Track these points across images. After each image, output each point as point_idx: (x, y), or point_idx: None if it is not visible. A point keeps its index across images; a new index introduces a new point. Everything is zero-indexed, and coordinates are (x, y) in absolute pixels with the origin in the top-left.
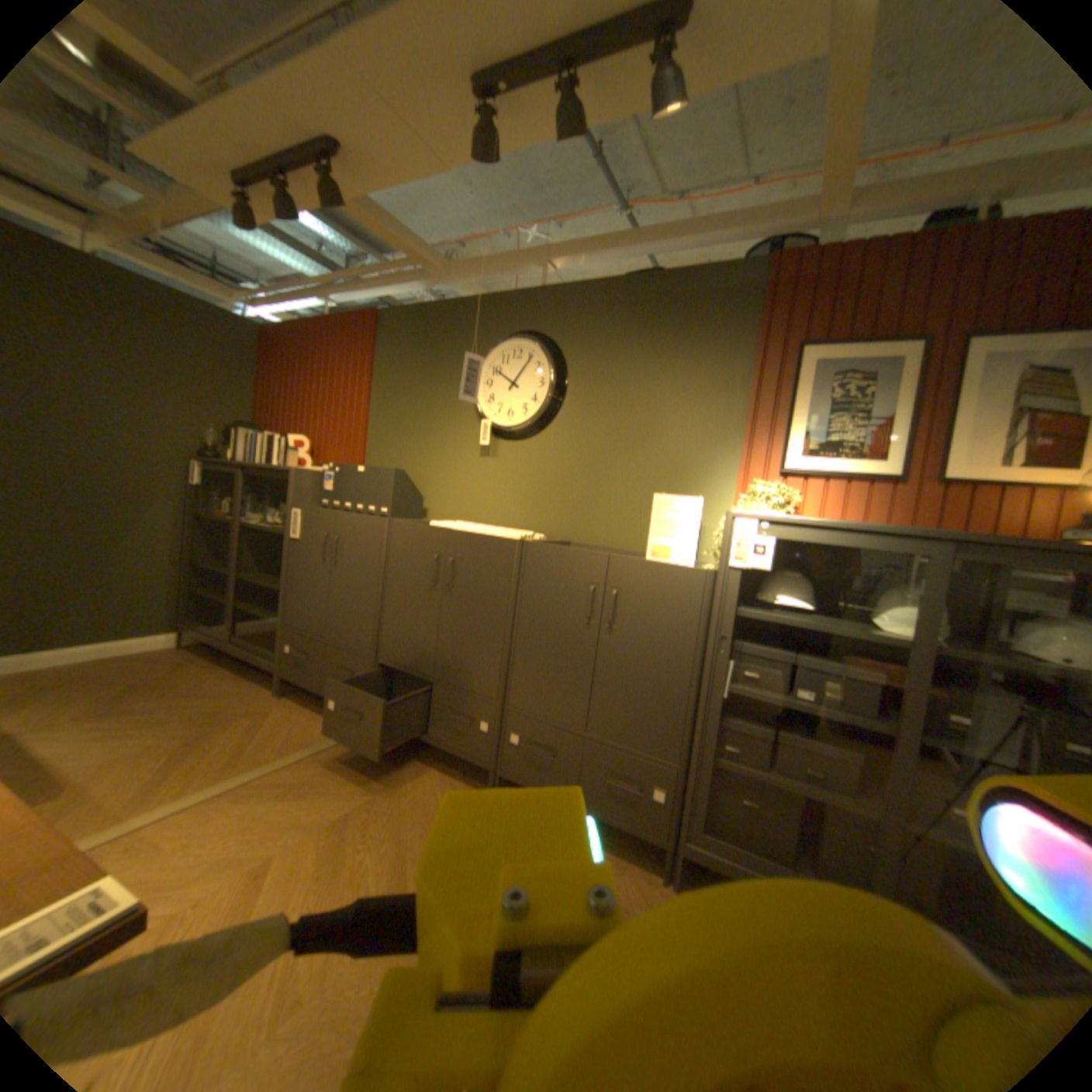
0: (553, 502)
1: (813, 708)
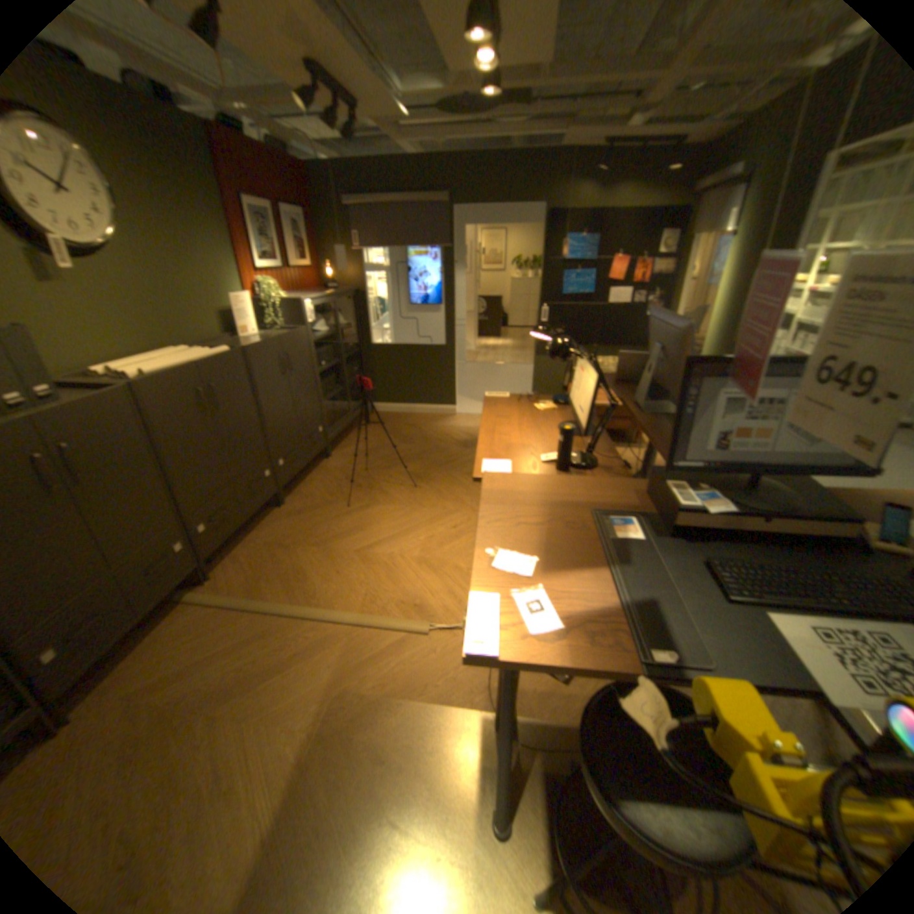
0: (148, 317)
1: (327, 366)
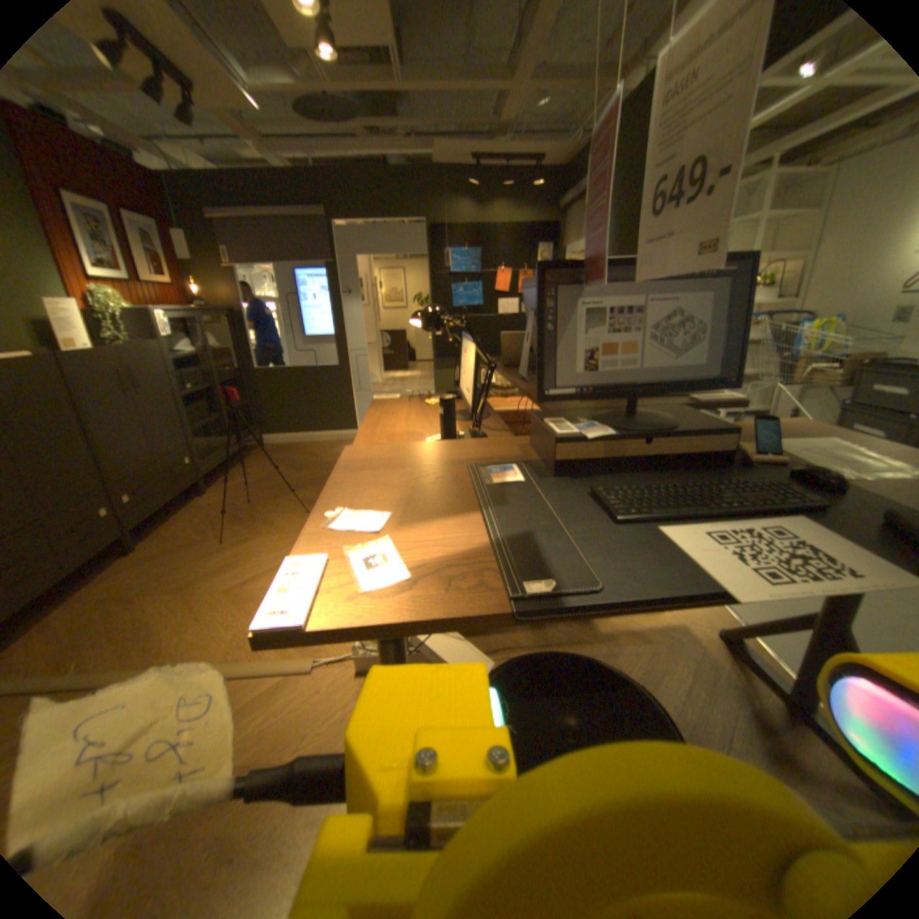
0: None
1: (197, 387)
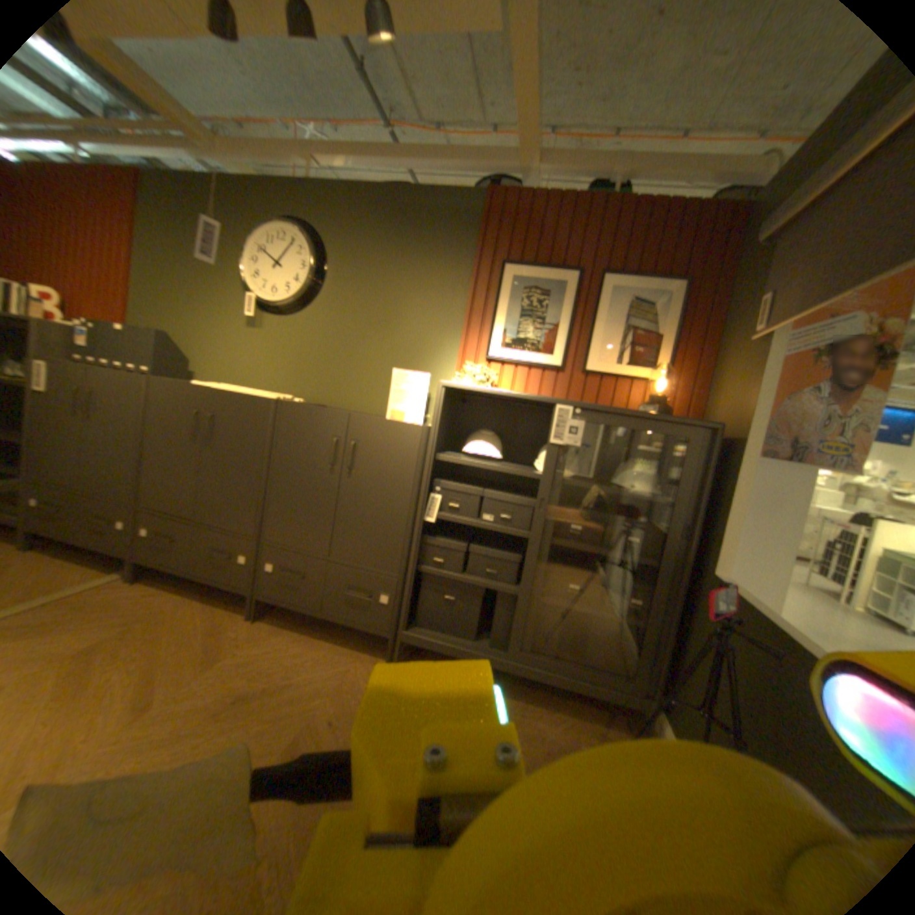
0: (314, 371)
1: (492, 525)
